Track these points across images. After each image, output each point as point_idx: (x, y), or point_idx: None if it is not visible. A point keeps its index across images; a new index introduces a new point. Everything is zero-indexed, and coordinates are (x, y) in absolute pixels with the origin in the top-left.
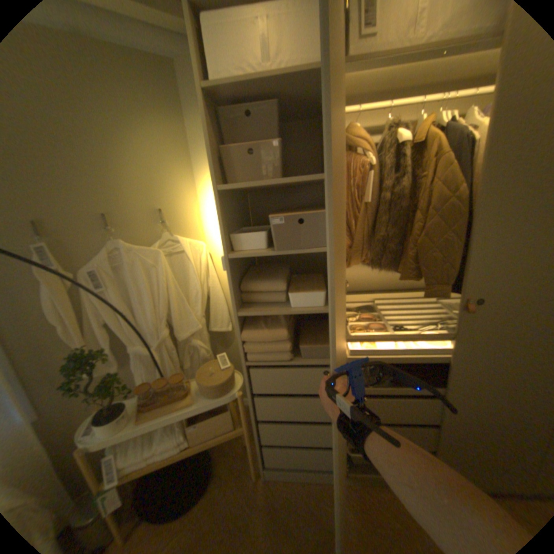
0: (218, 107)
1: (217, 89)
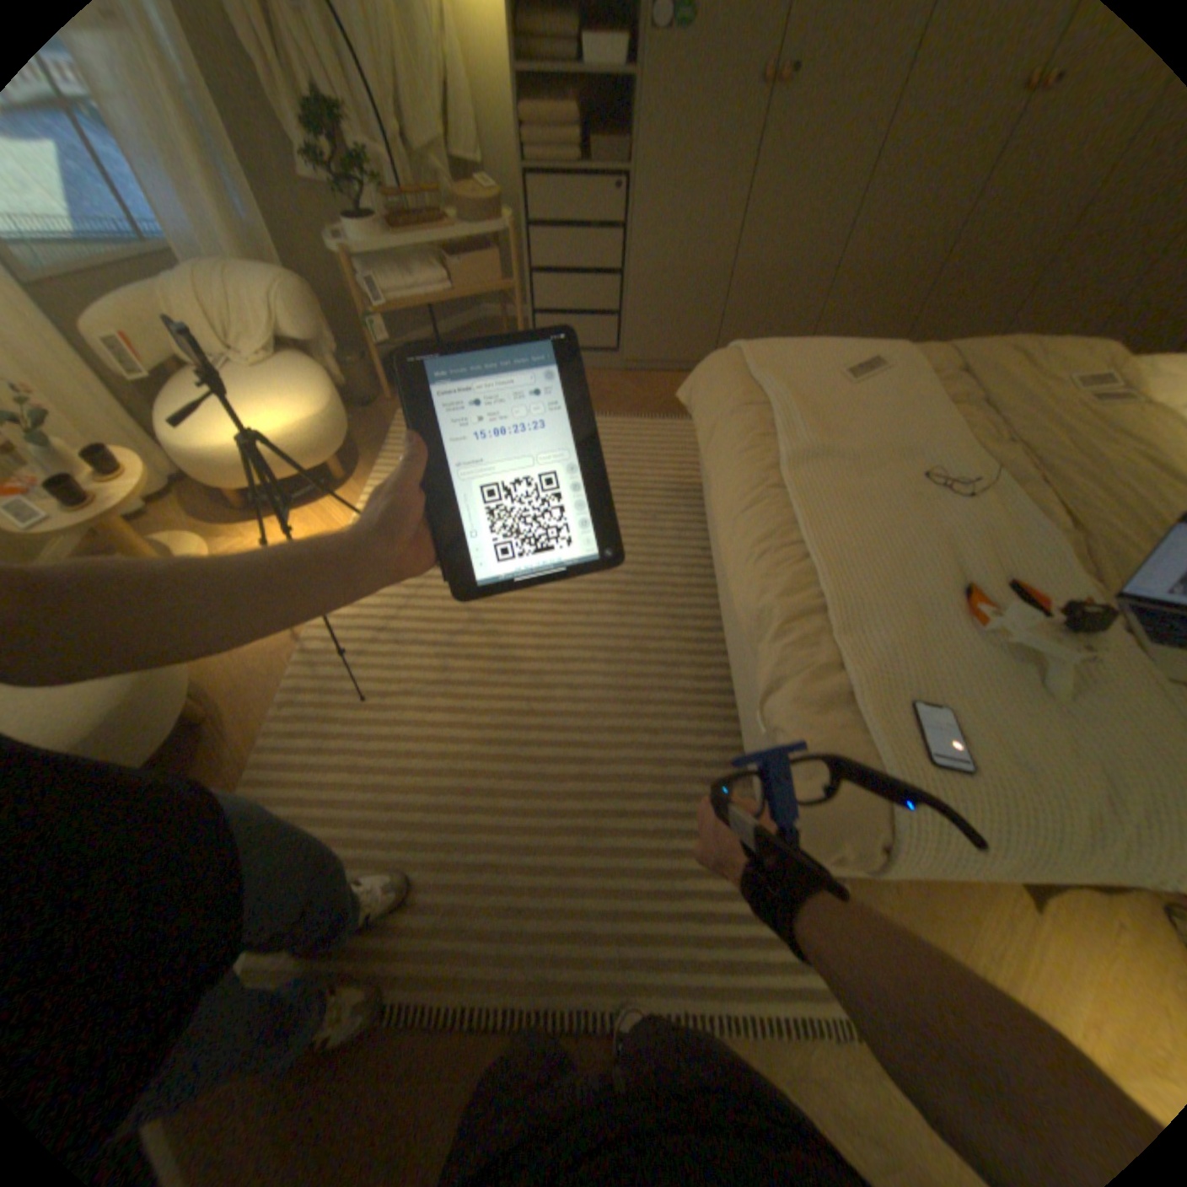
0: None
1: None
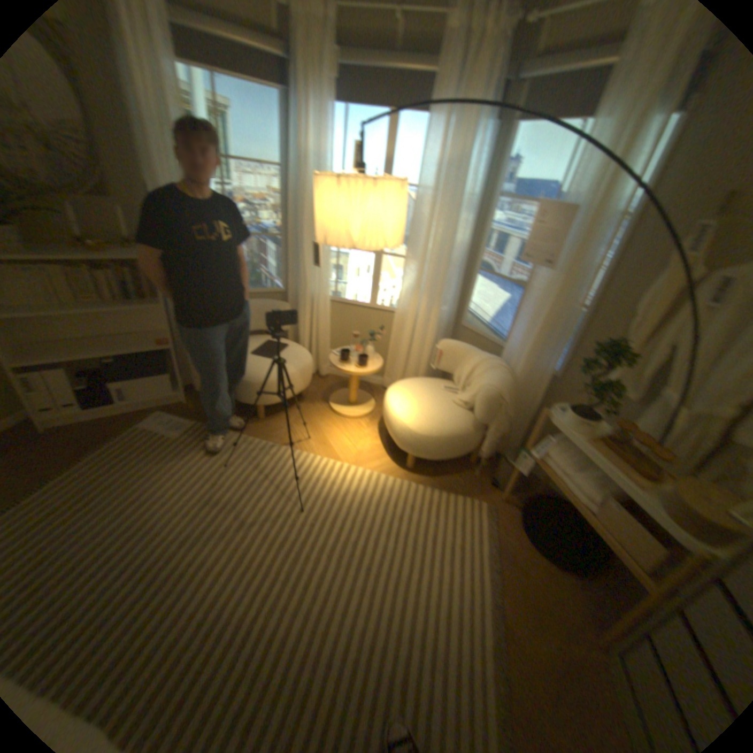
0: None
1: None
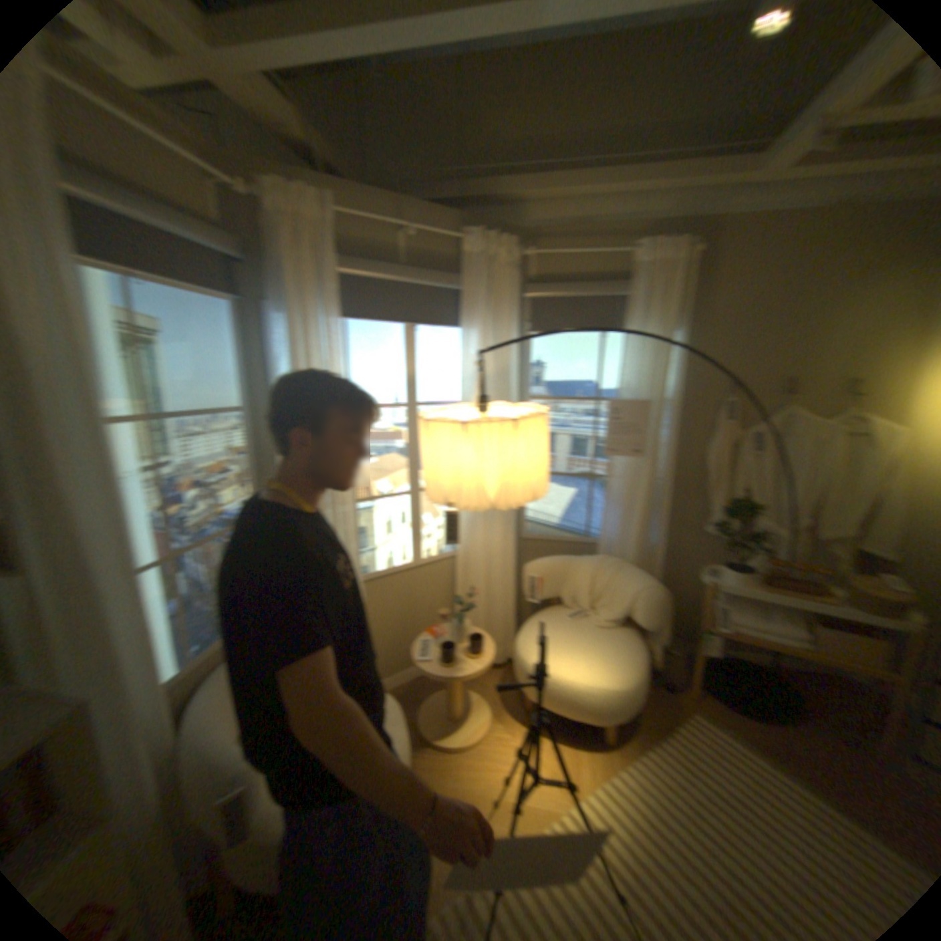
0: None
1: None
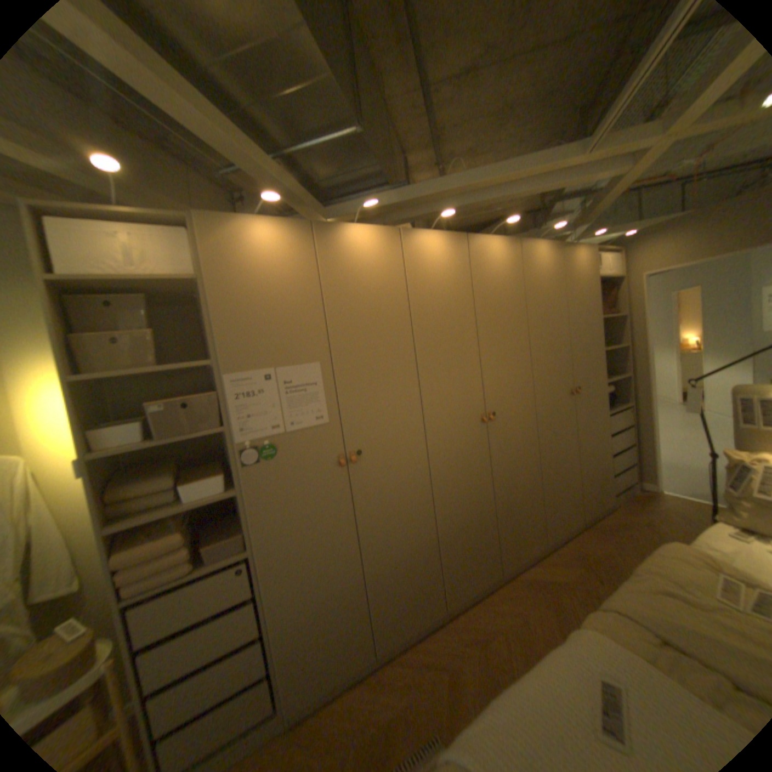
0: (66, 294)
1: (70, 283)
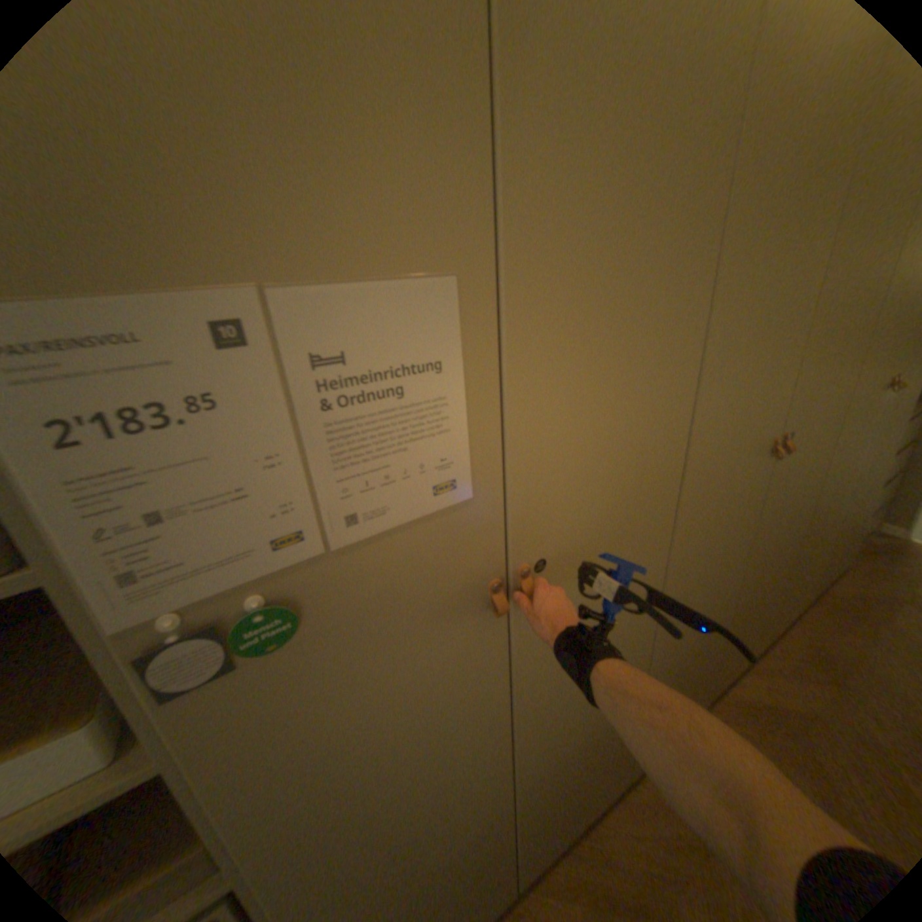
0: None
1: None
